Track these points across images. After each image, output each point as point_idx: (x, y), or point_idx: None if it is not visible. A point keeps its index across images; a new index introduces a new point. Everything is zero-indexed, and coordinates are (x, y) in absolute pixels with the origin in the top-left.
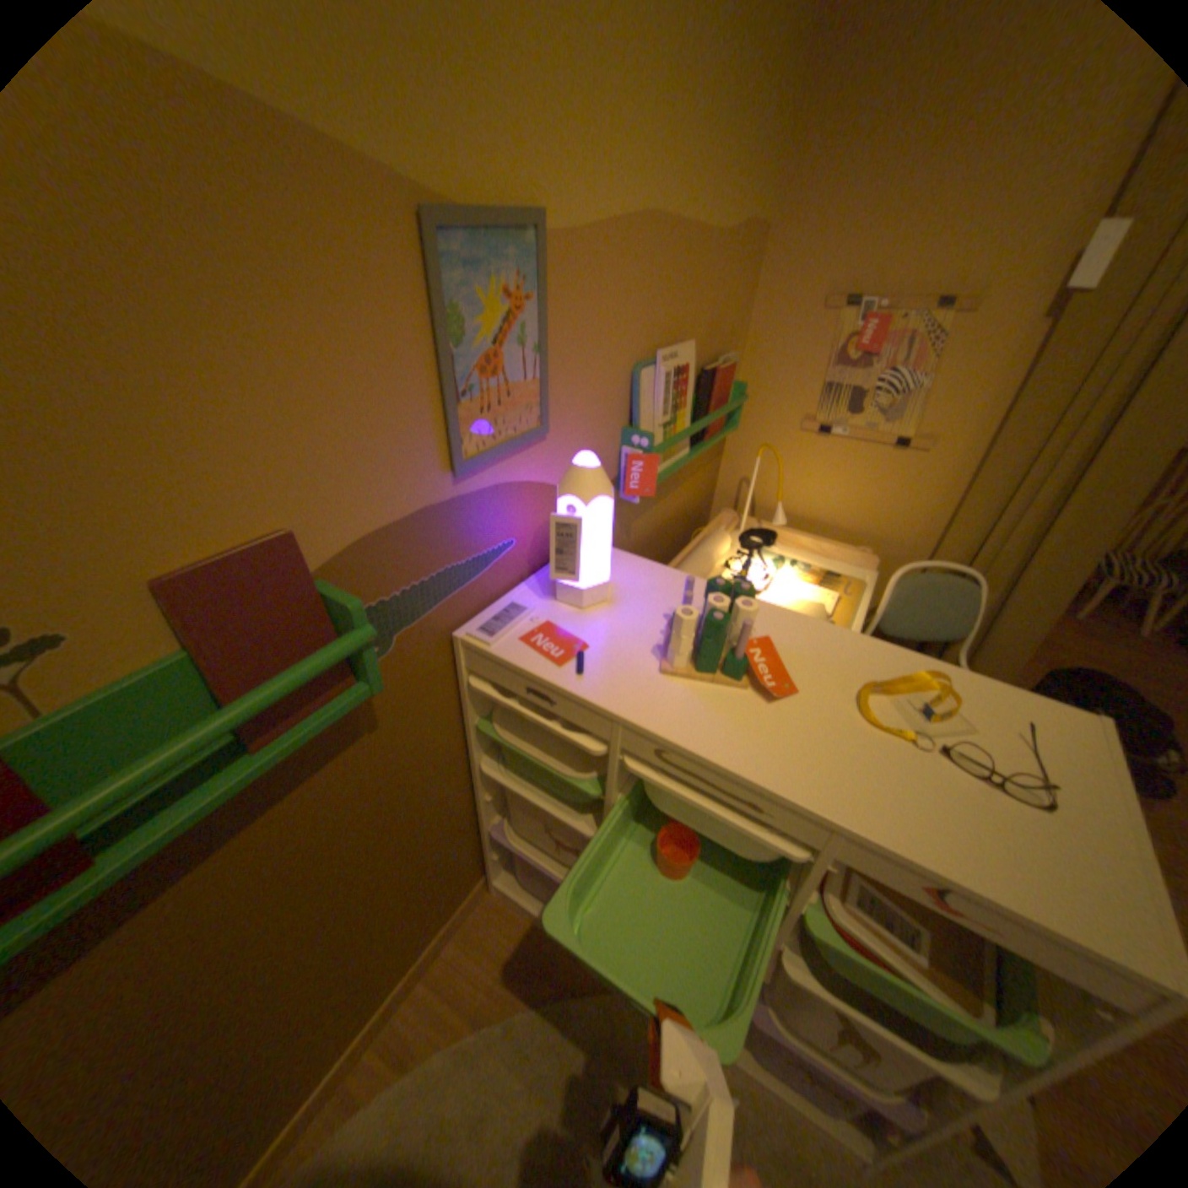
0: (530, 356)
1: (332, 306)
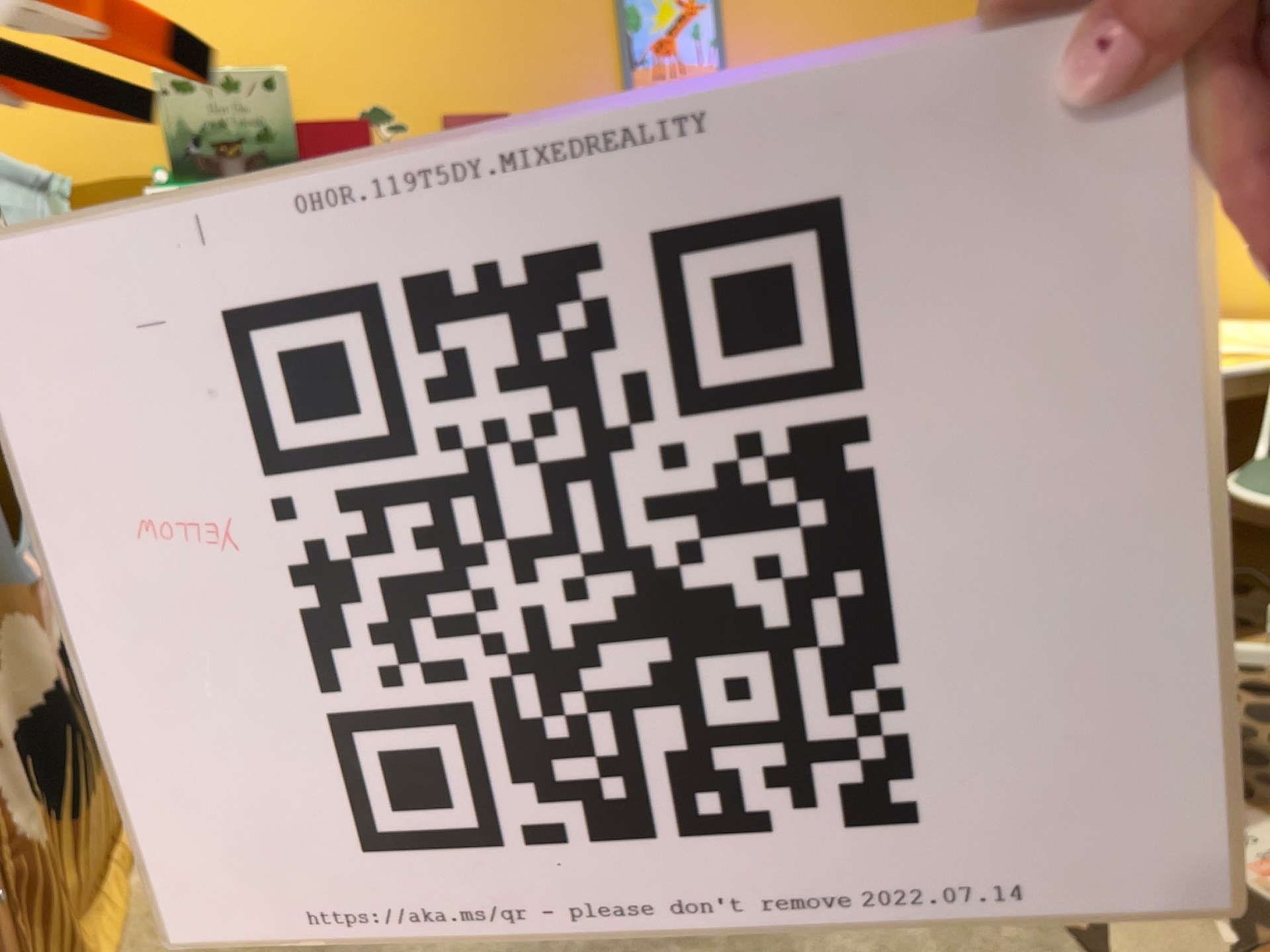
0: (703, 48)
1: (552, 4)
